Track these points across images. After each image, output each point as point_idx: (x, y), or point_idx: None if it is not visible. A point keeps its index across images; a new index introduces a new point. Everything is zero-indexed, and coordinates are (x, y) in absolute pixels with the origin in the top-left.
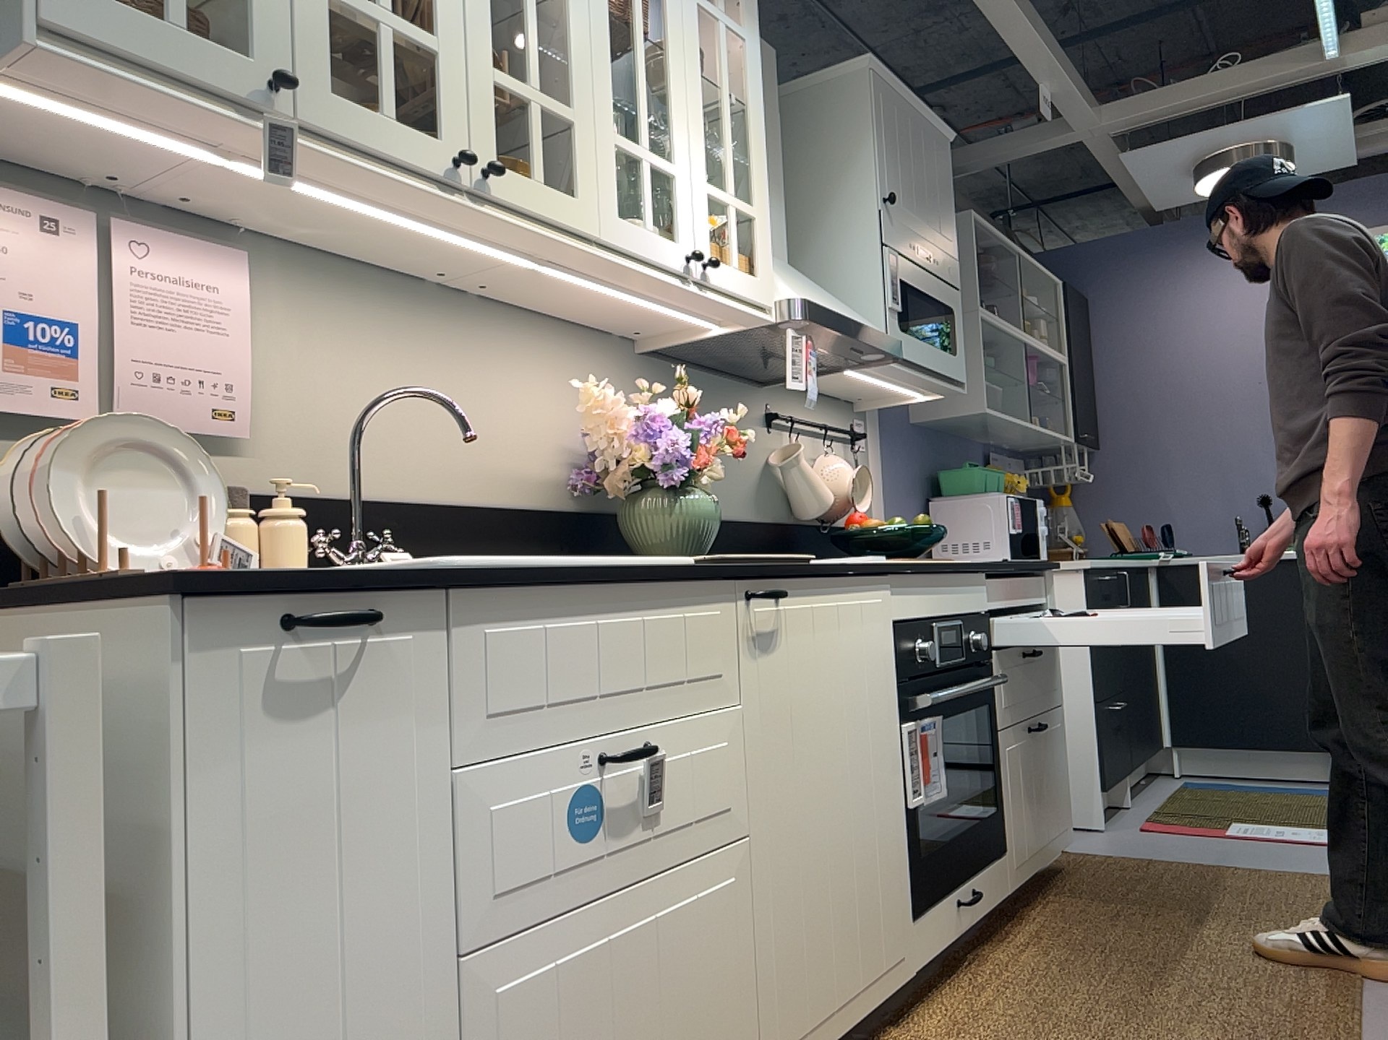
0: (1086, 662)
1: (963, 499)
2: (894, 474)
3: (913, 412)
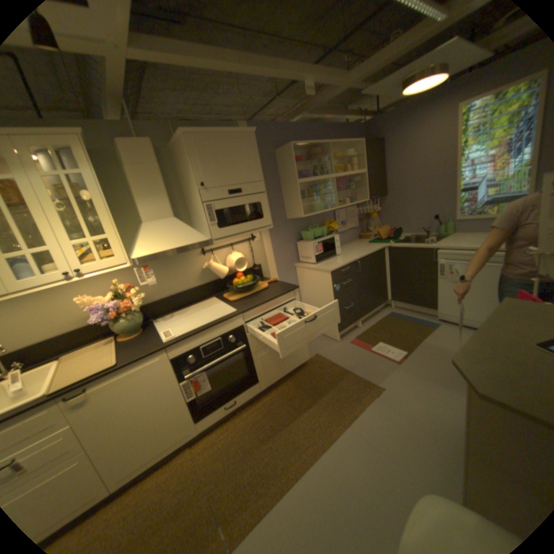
0: (332, 298)
1: (304, 242)
2: (276, 240)
3: (286, 215)
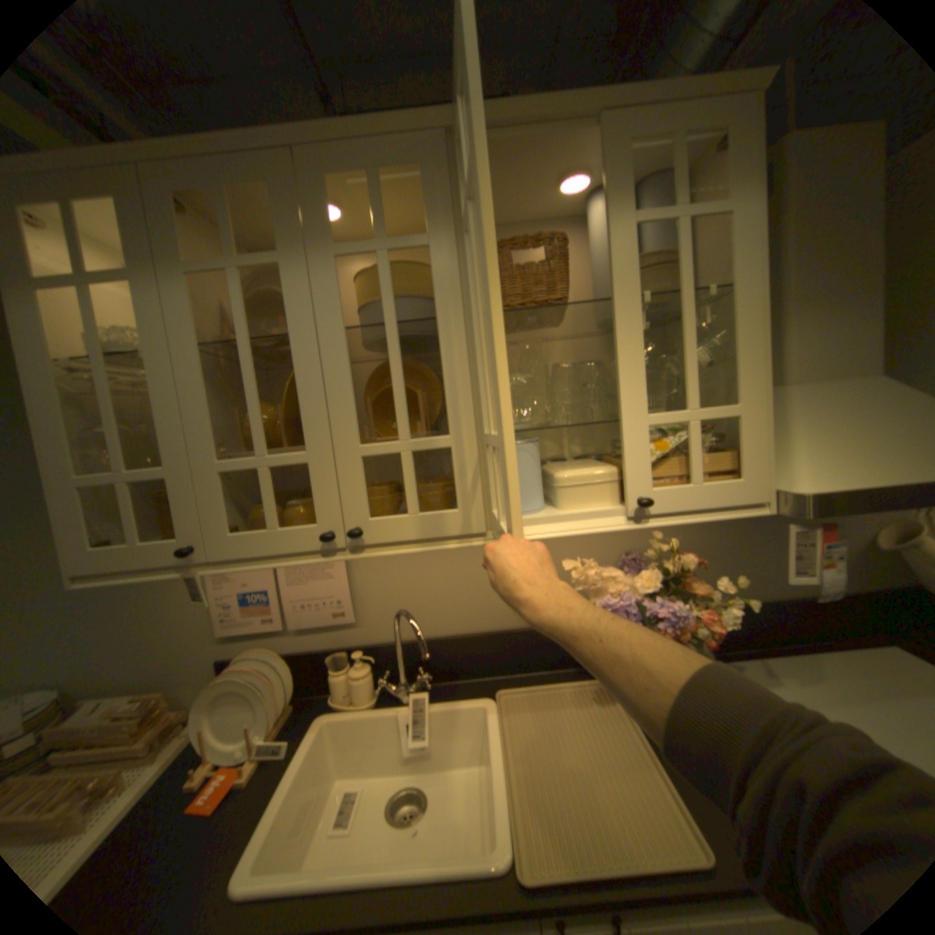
0: None
1: None
2: None
3: None
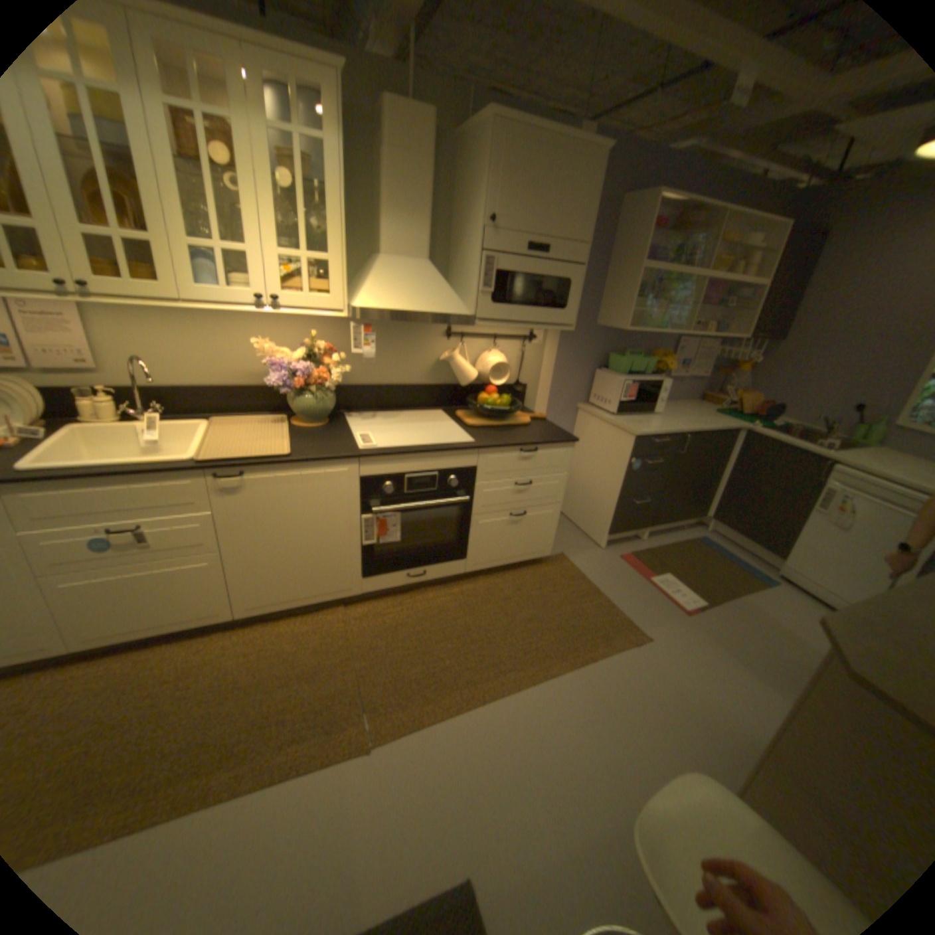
0: (622, 479)
1: (610, 373)
2: (565, 354)
3: (598, 317)
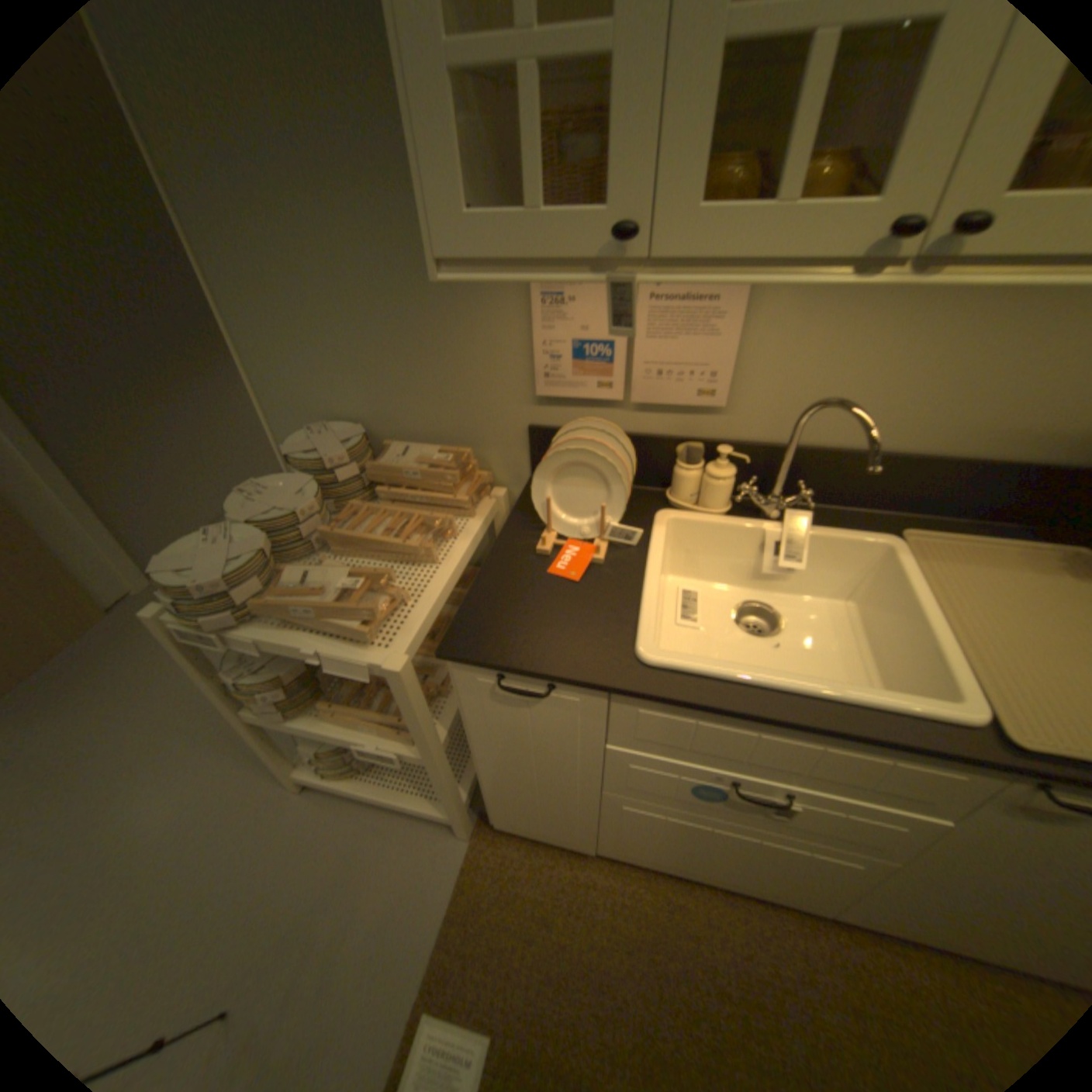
0: None
1: None
2: None
3: None
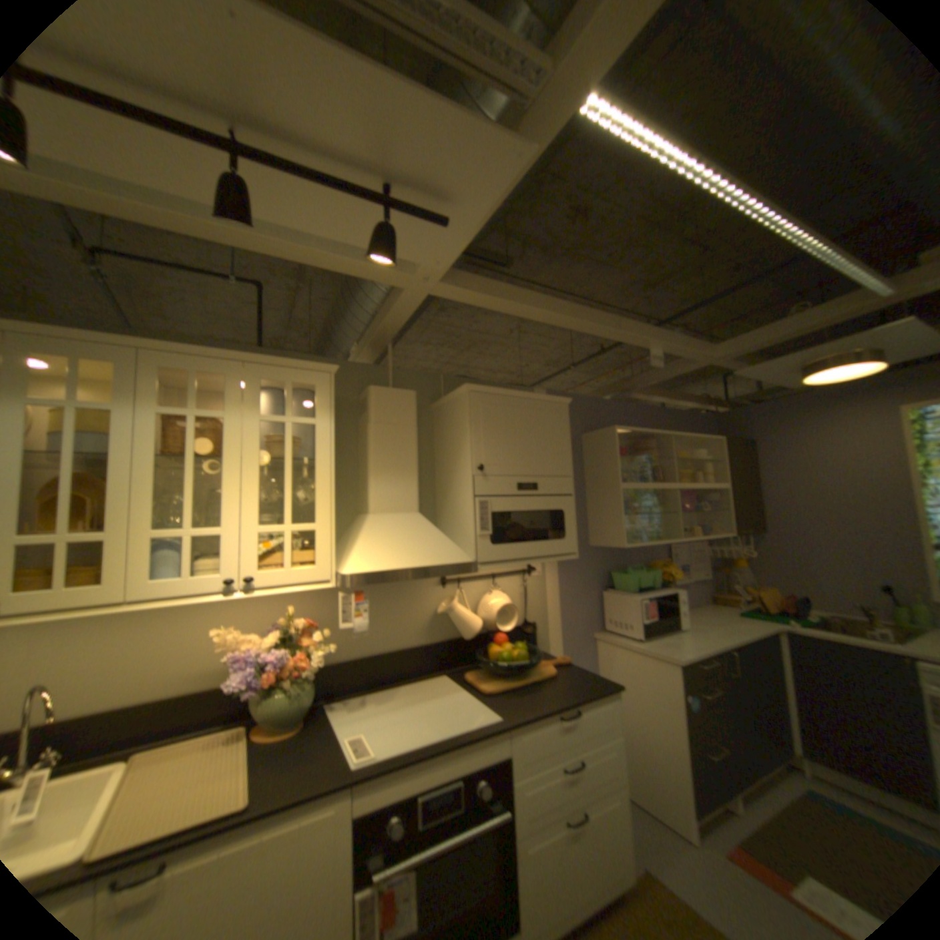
0: (684, 729)
1: (620, 595)
2: (568, 582)
3: (590, 540)
